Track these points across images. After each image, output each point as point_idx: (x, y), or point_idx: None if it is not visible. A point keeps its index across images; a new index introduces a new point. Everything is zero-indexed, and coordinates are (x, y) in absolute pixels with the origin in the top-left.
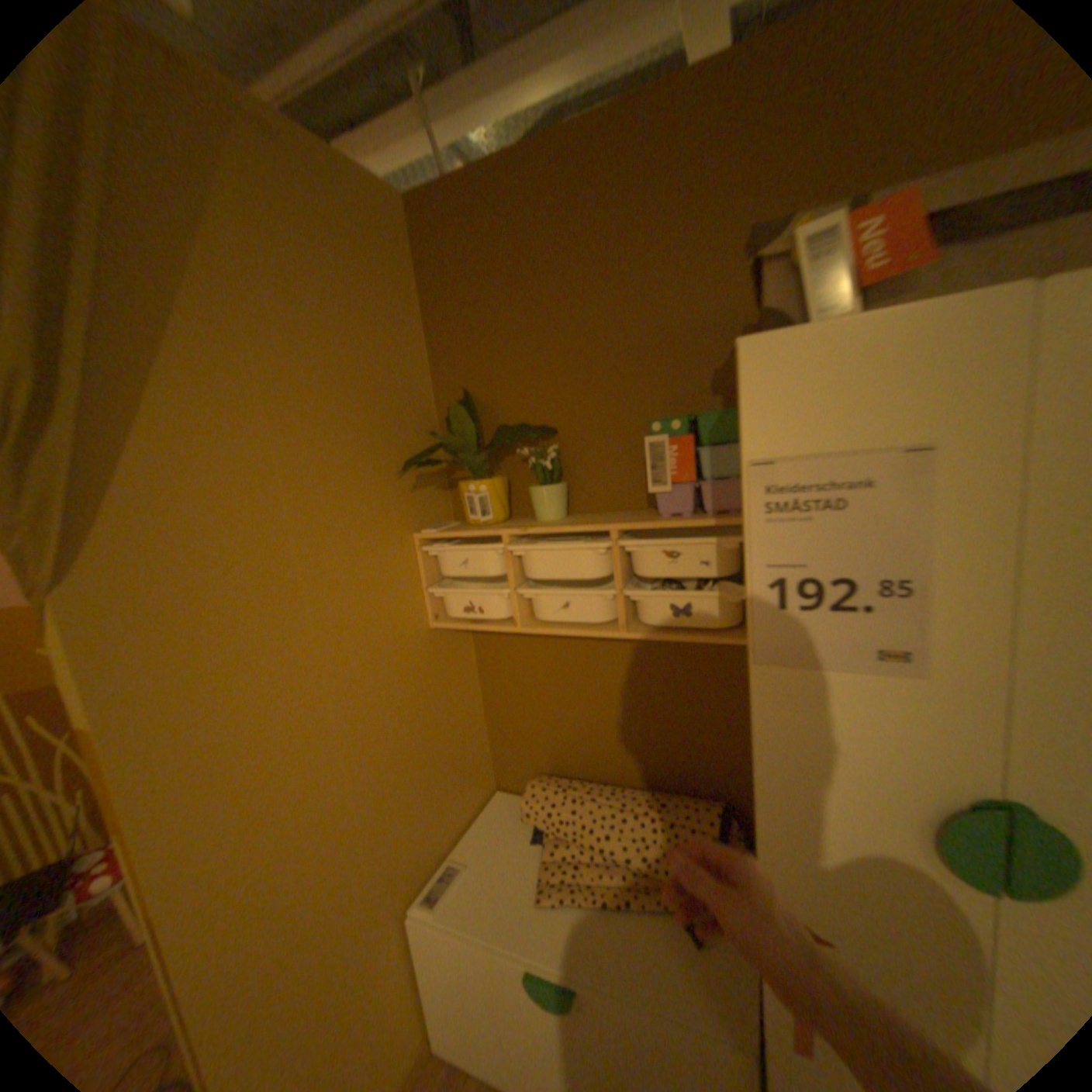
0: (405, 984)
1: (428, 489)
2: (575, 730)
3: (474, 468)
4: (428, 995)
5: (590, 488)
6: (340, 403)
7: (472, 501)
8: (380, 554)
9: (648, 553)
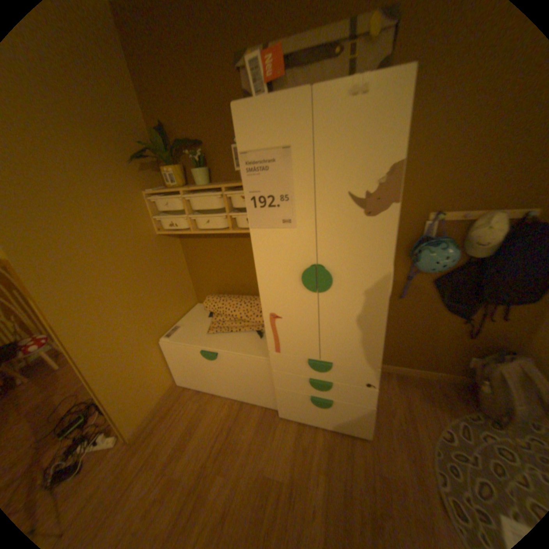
0: (162, 364)
1: (147, 171)
2: (225, 276)
3: (165, 160)
4: (172, 367)
5: (219, 170)
6: (92, 126)
7: (166, 176)
8: (126, 200)
9: (236, 197)
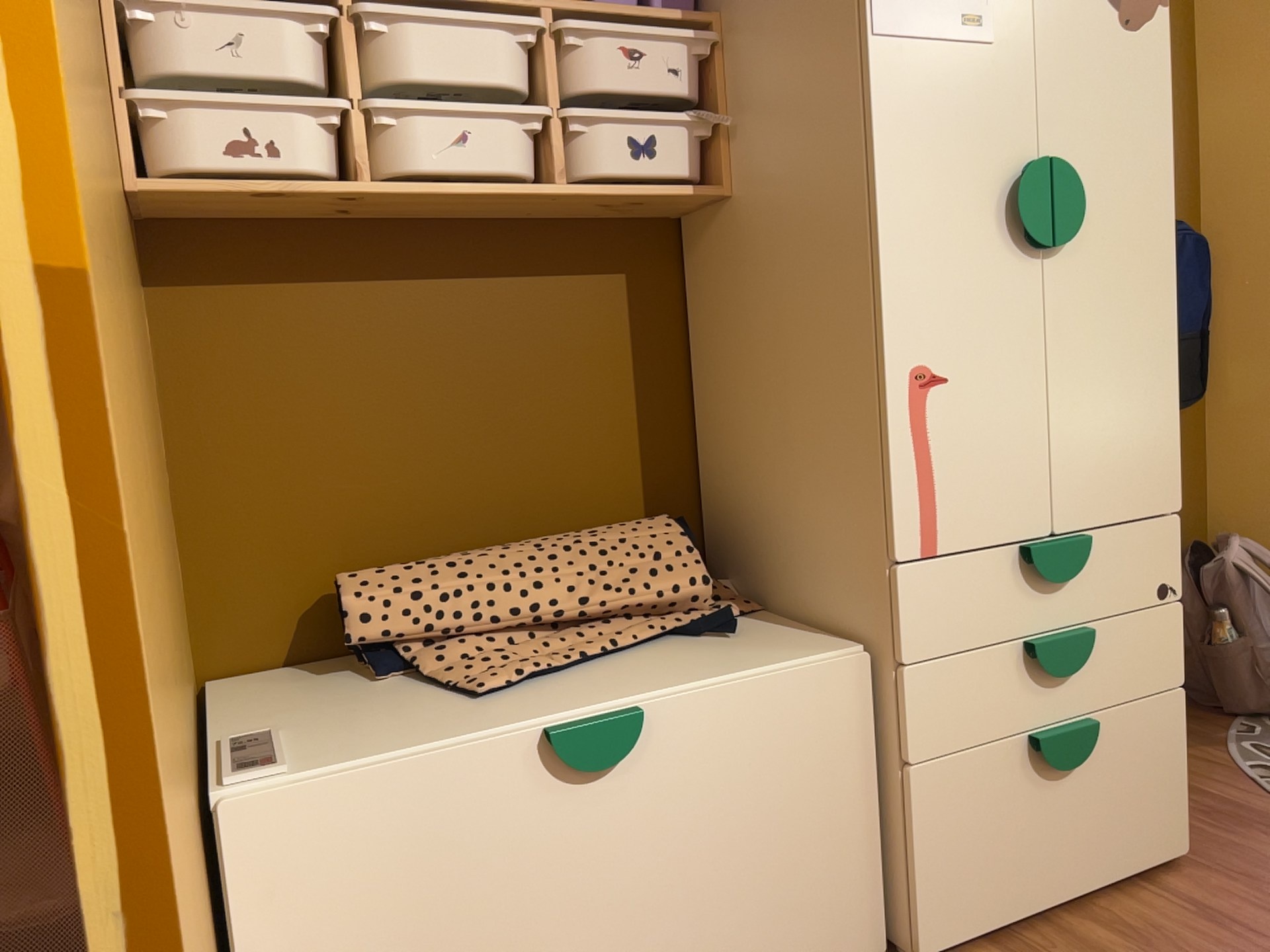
0: None
1: None
2: (405, 472)
3: None
4: None
5: None
6: None
7: None
8: None
9: (603, 49)
